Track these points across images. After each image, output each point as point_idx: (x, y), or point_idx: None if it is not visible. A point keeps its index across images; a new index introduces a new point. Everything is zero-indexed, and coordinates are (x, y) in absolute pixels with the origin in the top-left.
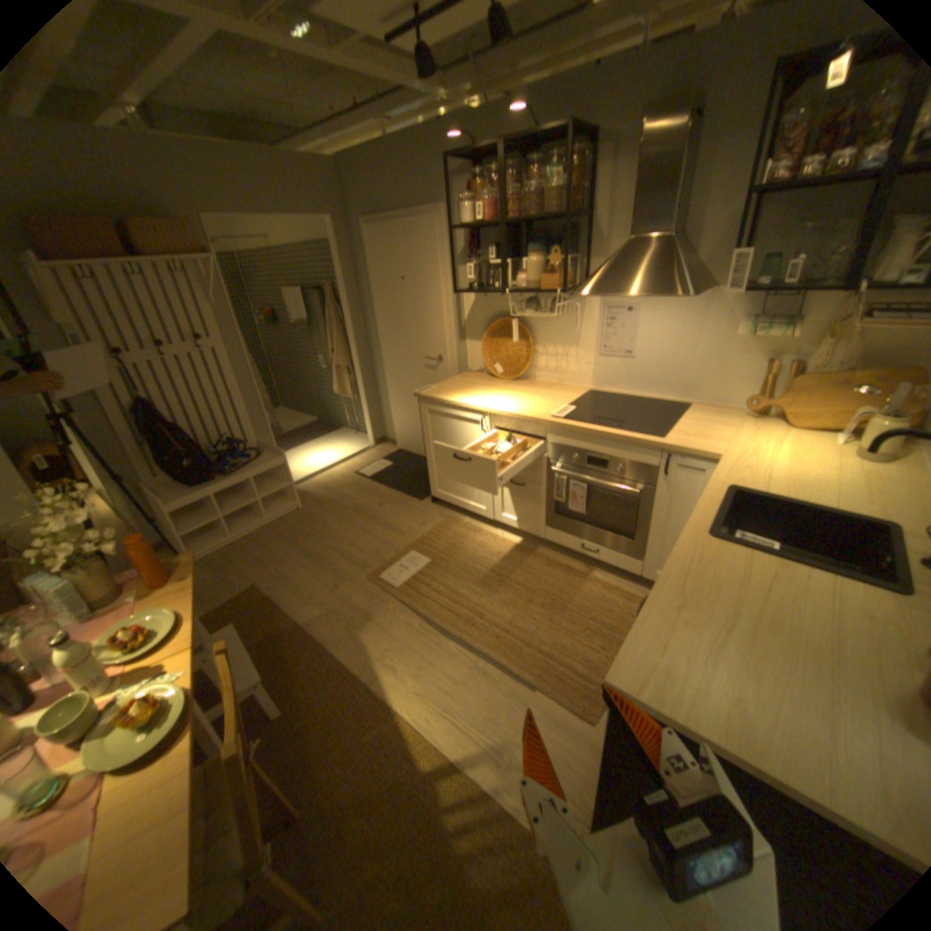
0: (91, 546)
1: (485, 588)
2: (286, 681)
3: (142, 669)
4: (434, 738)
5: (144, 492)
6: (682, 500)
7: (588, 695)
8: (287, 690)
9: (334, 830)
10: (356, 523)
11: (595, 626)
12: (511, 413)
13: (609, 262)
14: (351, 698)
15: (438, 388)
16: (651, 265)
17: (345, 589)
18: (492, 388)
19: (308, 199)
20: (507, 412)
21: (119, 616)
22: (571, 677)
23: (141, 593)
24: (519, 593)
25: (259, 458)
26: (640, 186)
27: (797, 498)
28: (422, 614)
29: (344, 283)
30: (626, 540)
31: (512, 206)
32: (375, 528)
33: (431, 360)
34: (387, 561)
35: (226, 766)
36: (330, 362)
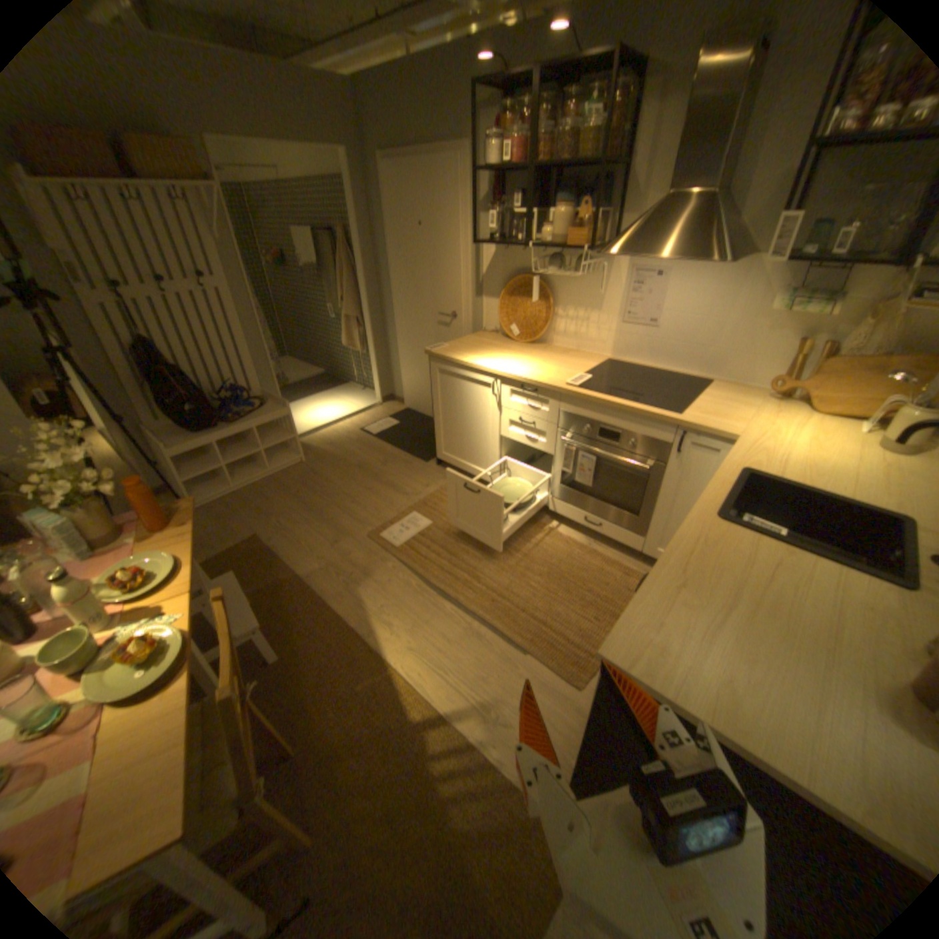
0: (90, 486)
1: (485, 553)
2: (284, 629)
3: (141, 609)
4: (425, 691)
5: (145, 435)
6: (692, 479)
7: (577, 662)
8: (286, 637)
9: (326, 767)
10: (359, 480)
11: (591, 597)
12: (525, 378)
13: (644, 219)
14: (347, 649)
15: (450, 347)
16: (689, 225)
17: (345, 545)
18: (506, 350)
19: (321, 127)
20: (520, 377)
21: (119, 556)
22: (563, 644)
23: (141, 536)
24: (518, 561)
25: (263, 408)
26: (687, 131)
27: (812, 485)
28: (421, 574)
29: (356, 226)
30: (630, 516)
31: (544, 148)
32: (378, 487)
33: (445, 316)
34: (388, 520)
35: (222, 706)
36: (339, 312)
